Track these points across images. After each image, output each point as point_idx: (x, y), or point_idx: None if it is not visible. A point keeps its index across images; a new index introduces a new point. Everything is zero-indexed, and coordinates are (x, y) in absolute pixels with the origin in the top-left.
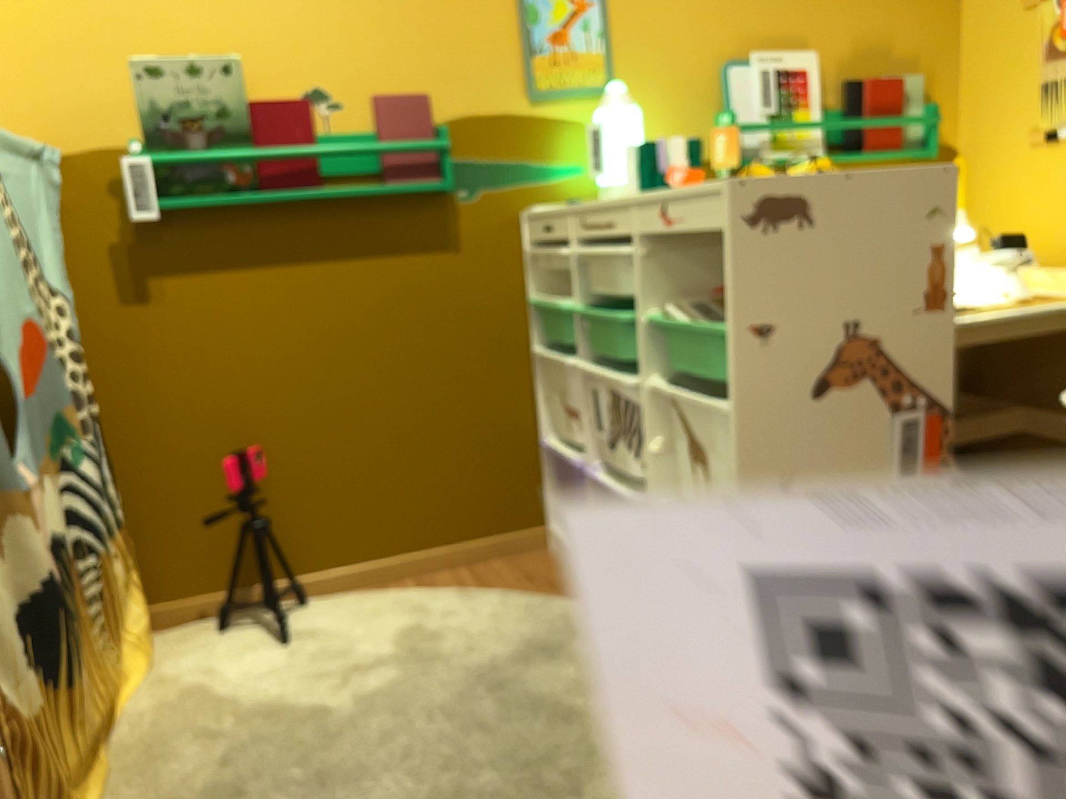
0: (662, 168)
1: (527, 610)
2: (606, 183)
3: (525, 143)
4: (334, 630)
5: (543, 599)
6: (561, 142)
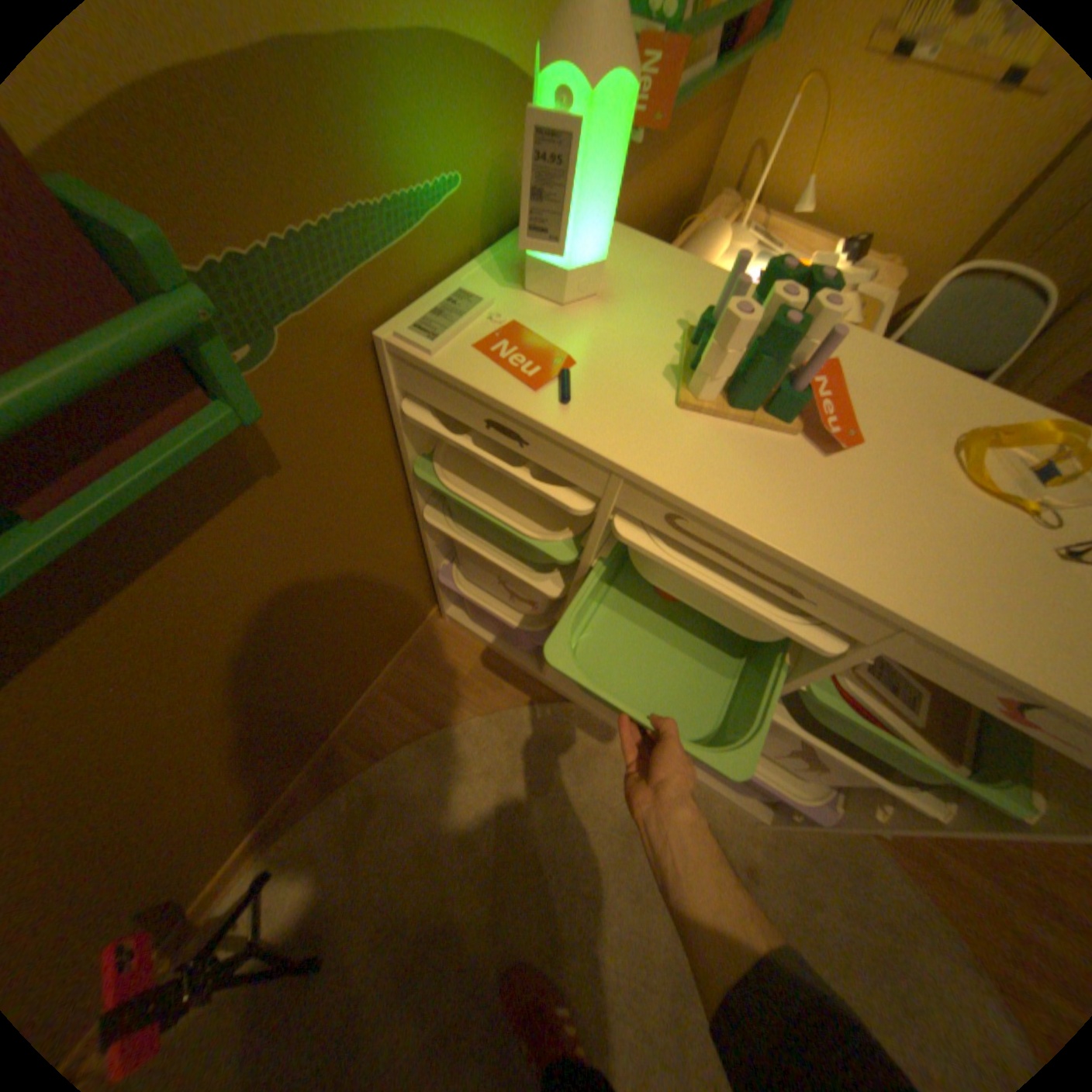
0: (808, 382)
1: (507, 745)
2: (549, 256)
3: (349, 147)
4: (349, 898)
5: (506, 717)
6: (422, 115)
